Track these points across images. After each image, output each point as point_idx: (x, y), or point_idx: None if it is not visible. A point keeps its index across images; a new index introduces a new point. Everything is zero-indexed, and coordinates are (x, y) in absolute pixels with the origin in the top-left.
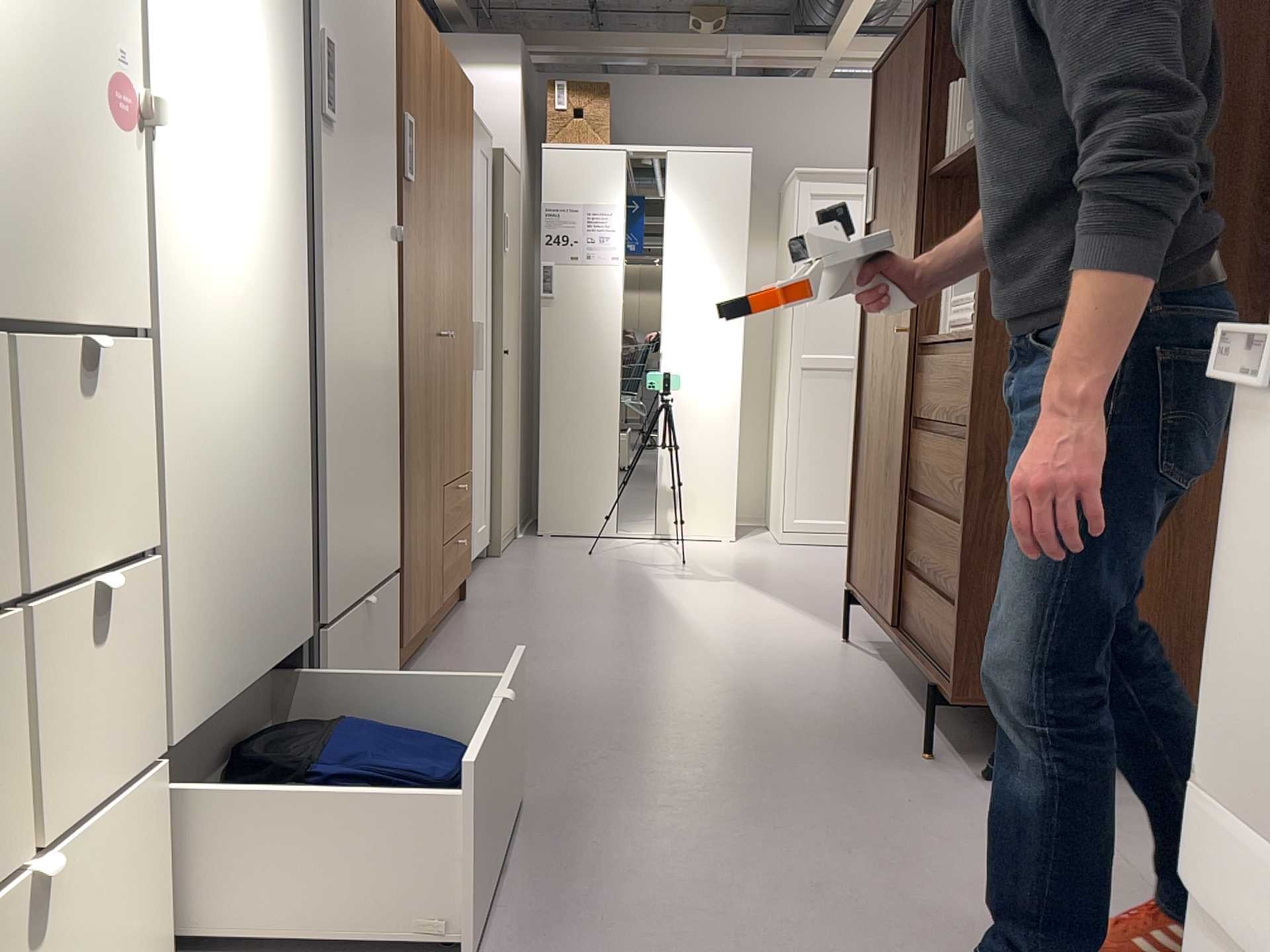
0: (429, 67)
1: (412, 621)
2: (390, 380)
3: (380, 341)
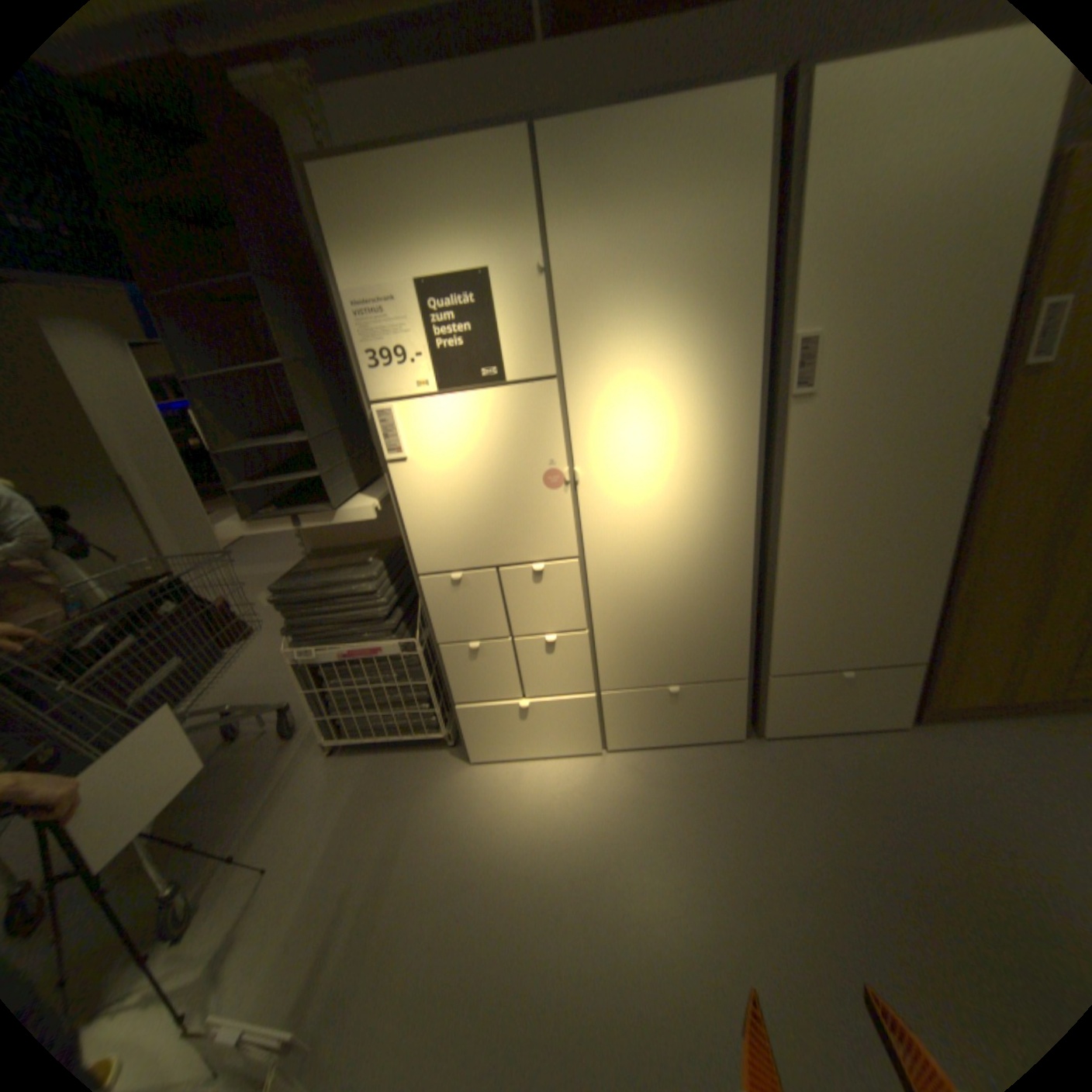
0: None
1: (963, 698)
2: (962, 535)
3: (913, 517)
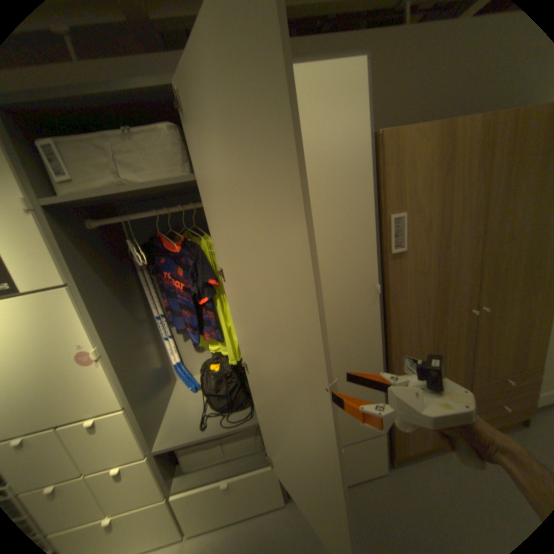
0: (449, 155)
1: (413, 449)
2: (385, 353)
3: (352, 348)
